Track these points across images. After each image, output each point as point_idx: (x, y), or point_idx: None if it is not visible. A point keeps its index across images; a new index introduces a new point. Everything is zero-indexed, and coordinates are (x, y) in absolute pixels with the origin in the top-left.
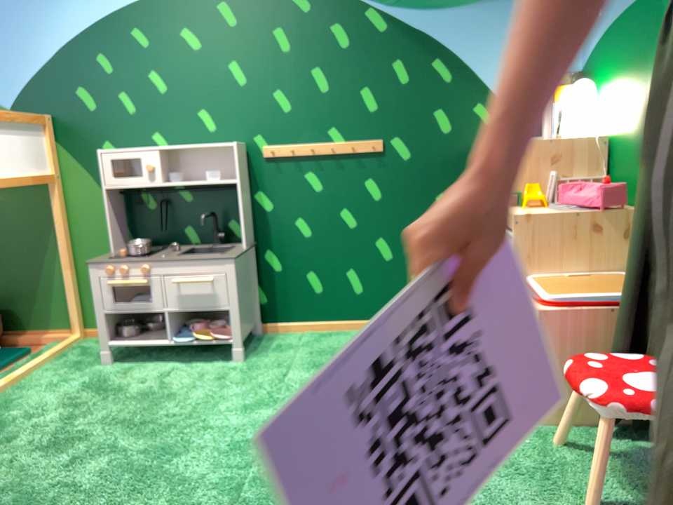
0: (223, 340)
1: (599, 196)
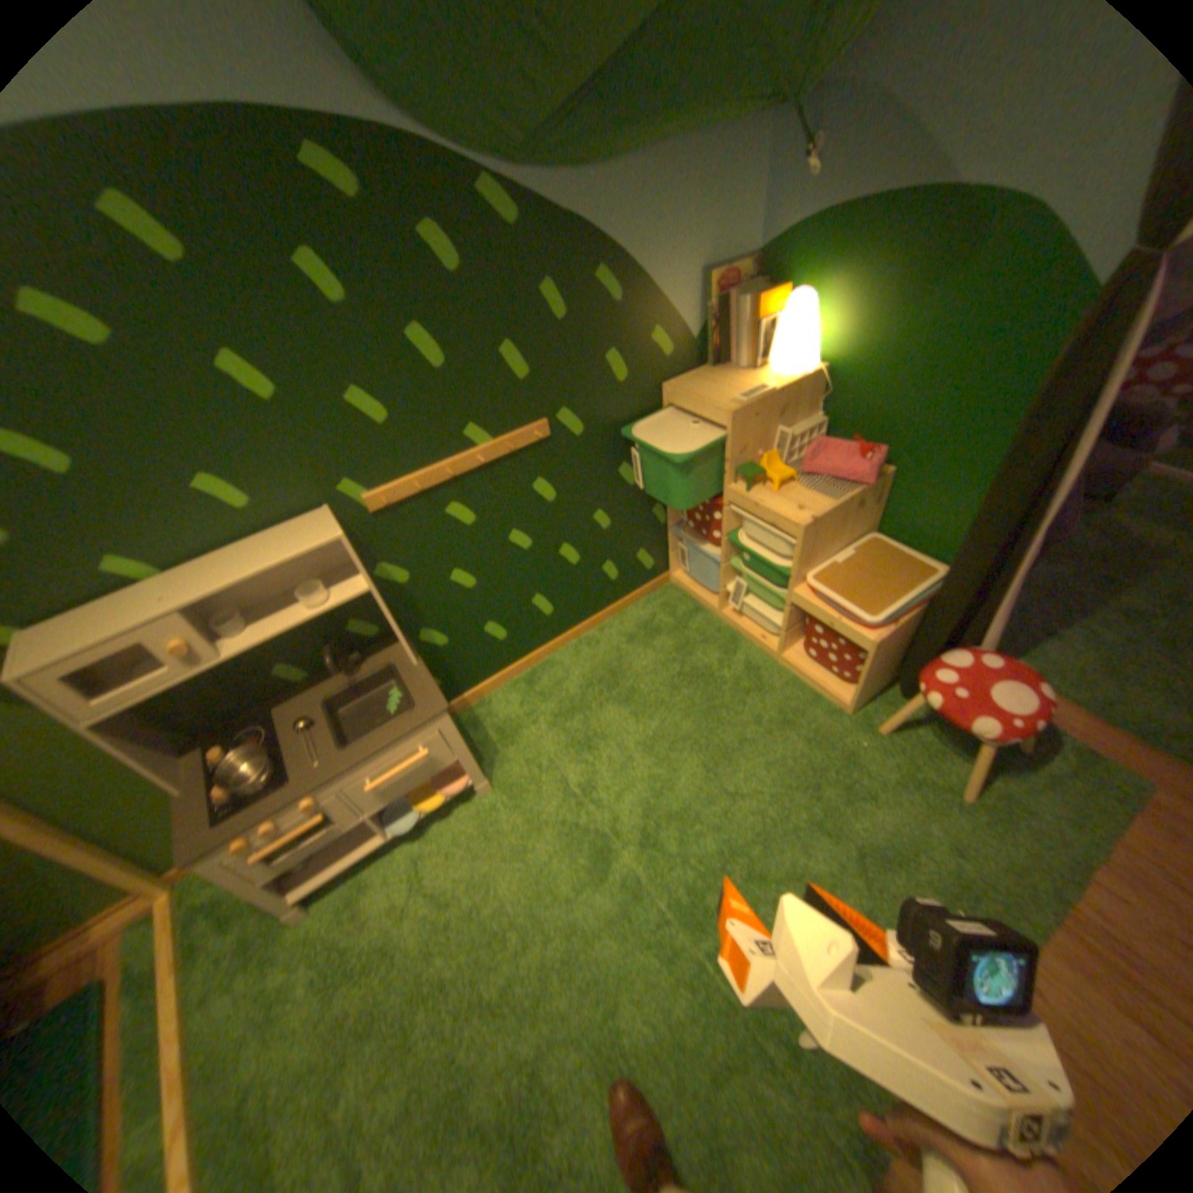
0: (462, 788)
1: (869, 474)
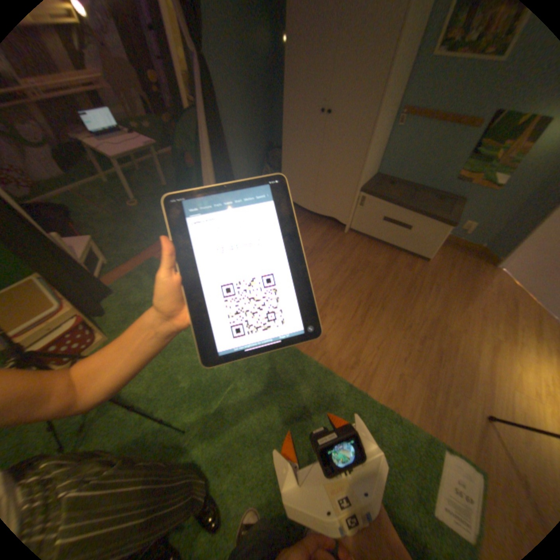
0: None
1: None
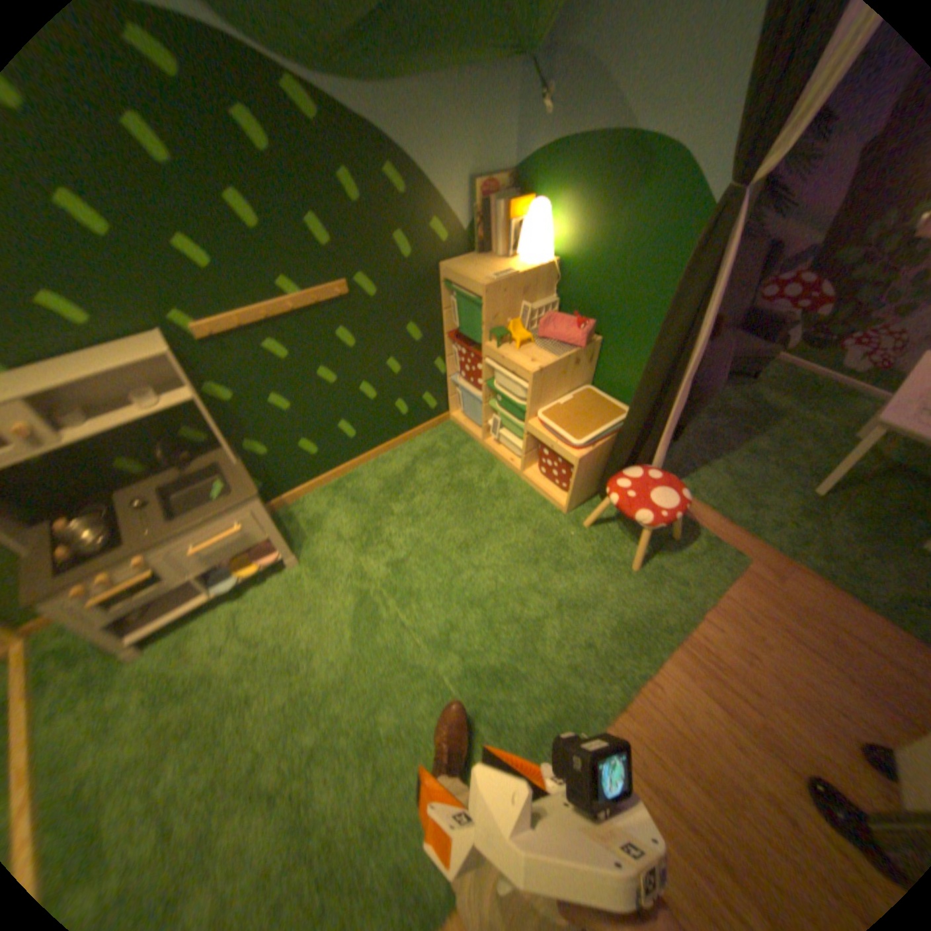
0: (273, 560)
1: (581, 340)
